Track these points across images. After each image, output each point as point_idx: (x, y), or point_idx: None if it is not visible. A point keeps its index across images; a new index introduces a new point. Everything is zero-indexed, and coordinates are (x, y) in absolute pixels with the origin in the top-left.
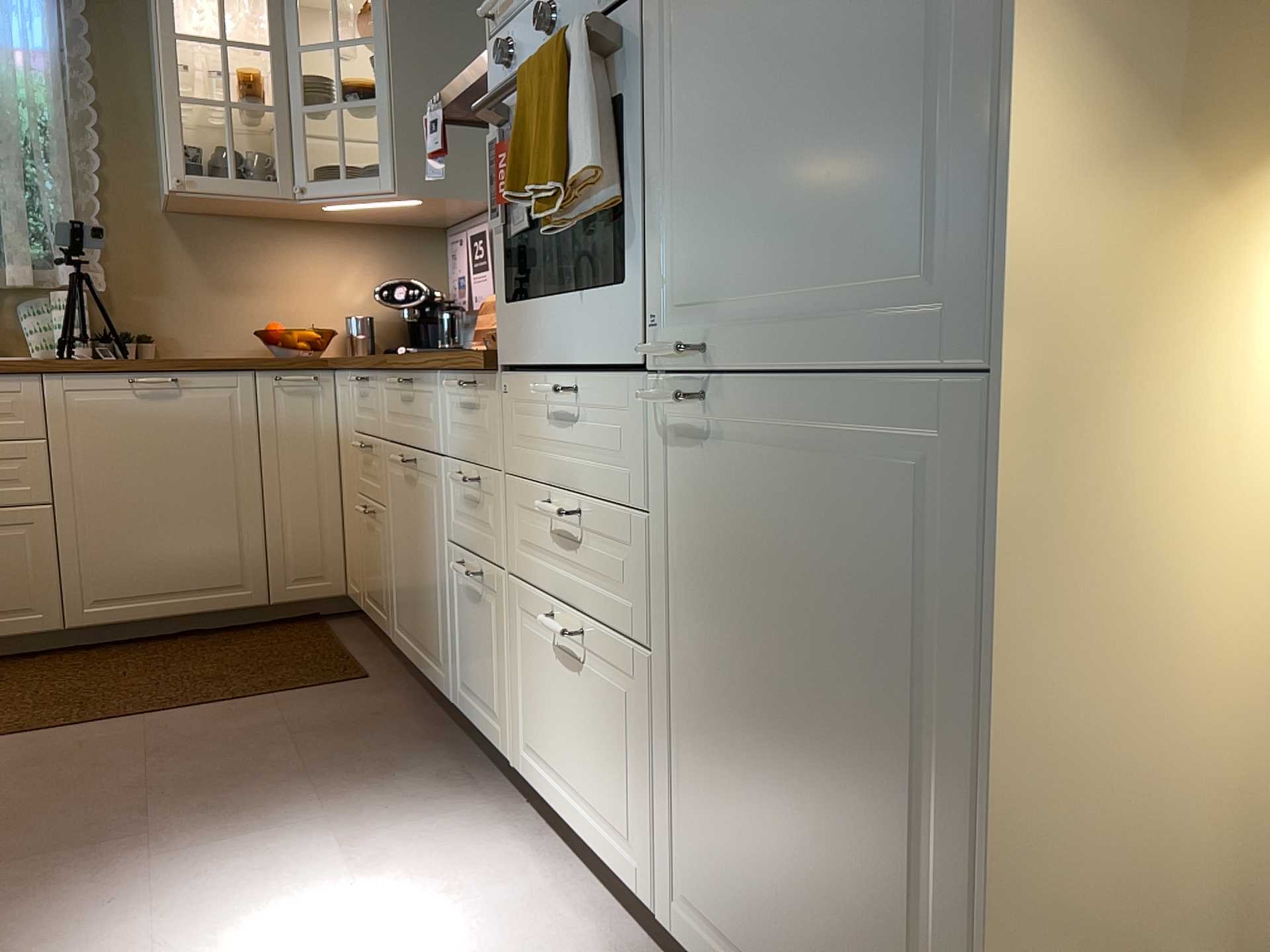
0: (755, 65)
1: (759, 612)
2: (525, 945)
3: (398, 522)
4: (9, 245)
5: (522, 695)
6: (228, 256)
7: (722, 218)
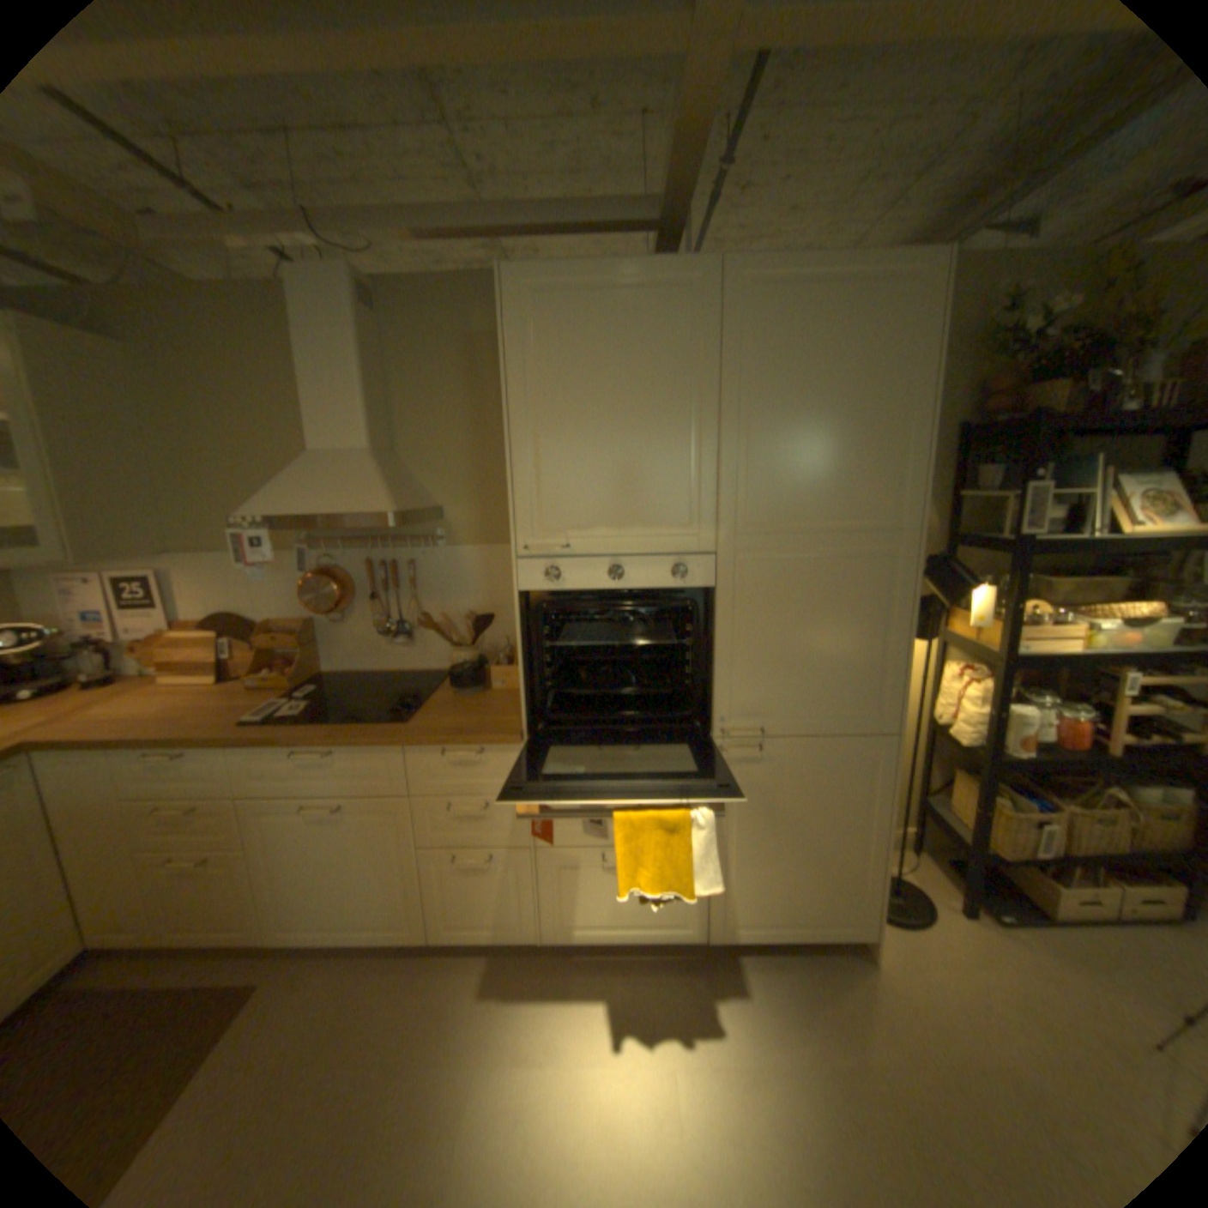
0: (791, 638)
1: (783, 812)
2: (653, 1003)
3: (284, 857)
4: None
5: (551, 903)
6: None
7: (768, 685)
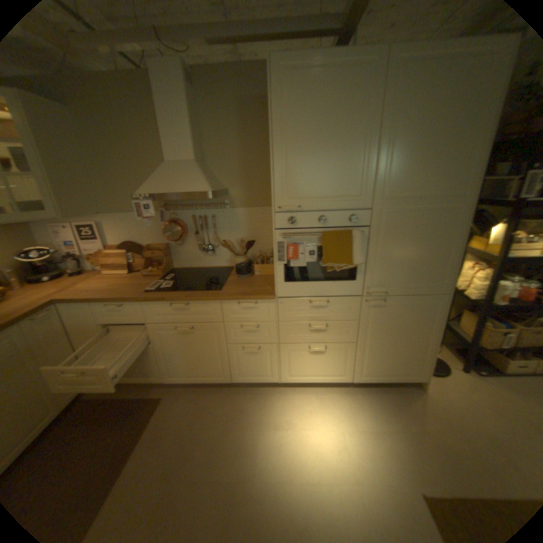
0: (405, 250)
1: (392, 328)
2: (331, 406)
3: (171, 347)
4: None
5: (286, 366)
6: None
7: (391, 272)
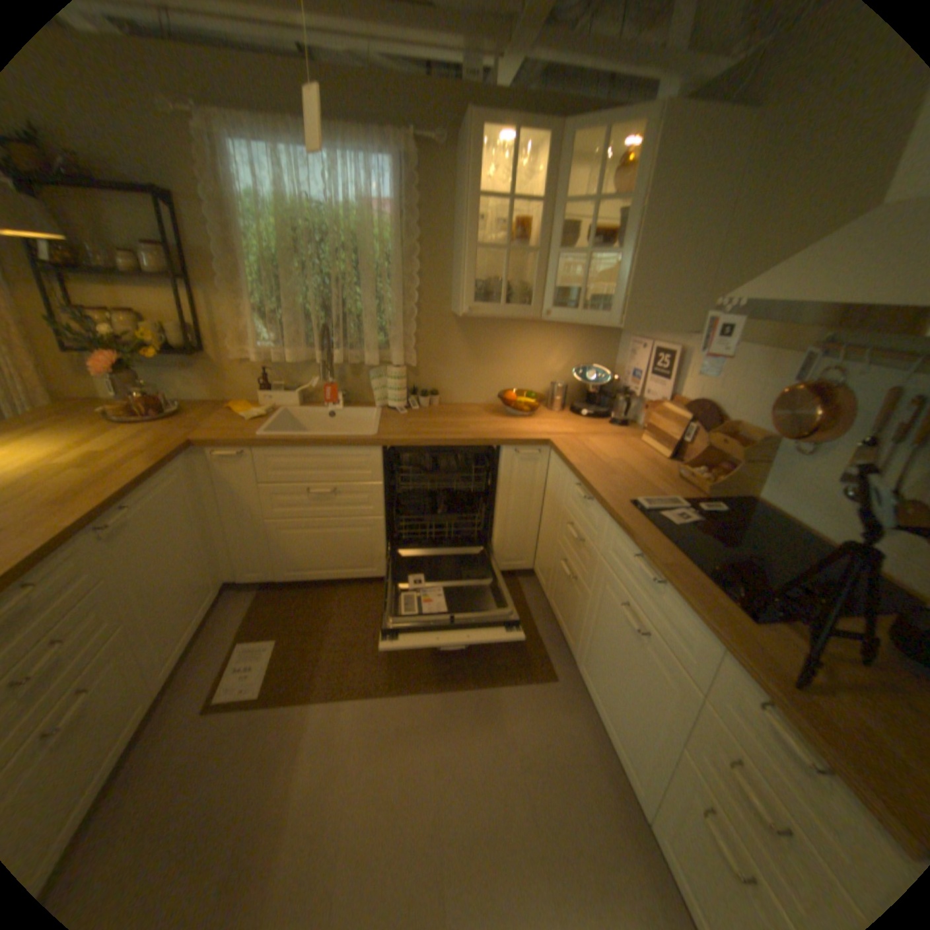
0: None
1: None
2: None
3: (606, 627)
4: (366, 340)
5: None
6: (485, 342)
7: None
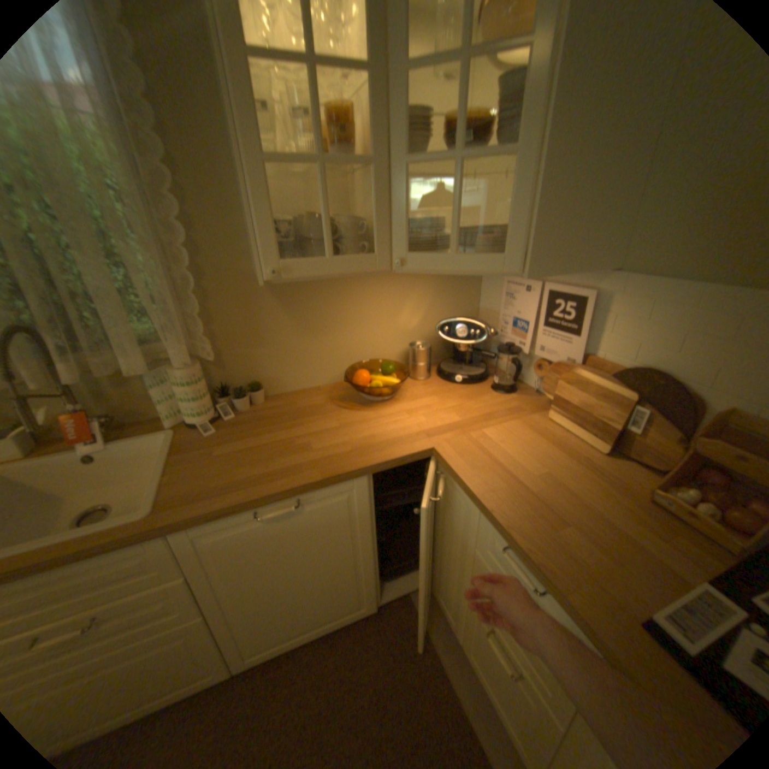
0: None
1: None
2: None
3: None
4: (115, 336)
5: None
6: (315, 304)
7: None
